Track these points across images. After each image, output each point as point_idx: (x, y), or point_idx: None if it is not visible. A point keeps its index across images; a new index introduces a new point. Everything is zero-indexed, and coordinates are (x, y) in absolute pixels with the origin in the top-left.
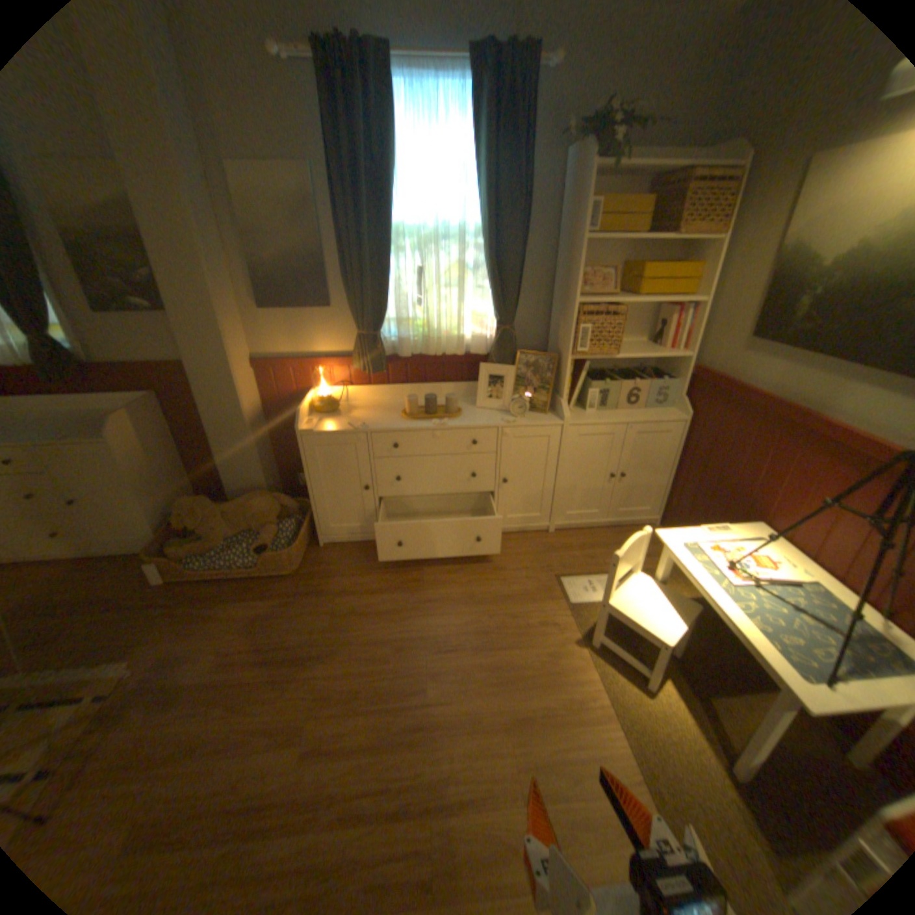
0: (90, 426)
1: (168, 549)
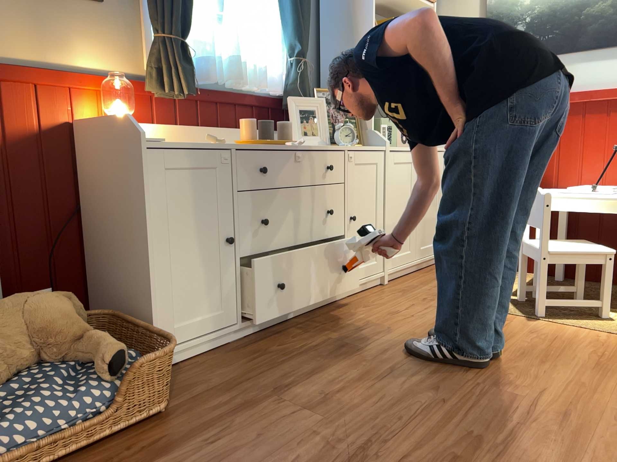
0: None
1: None
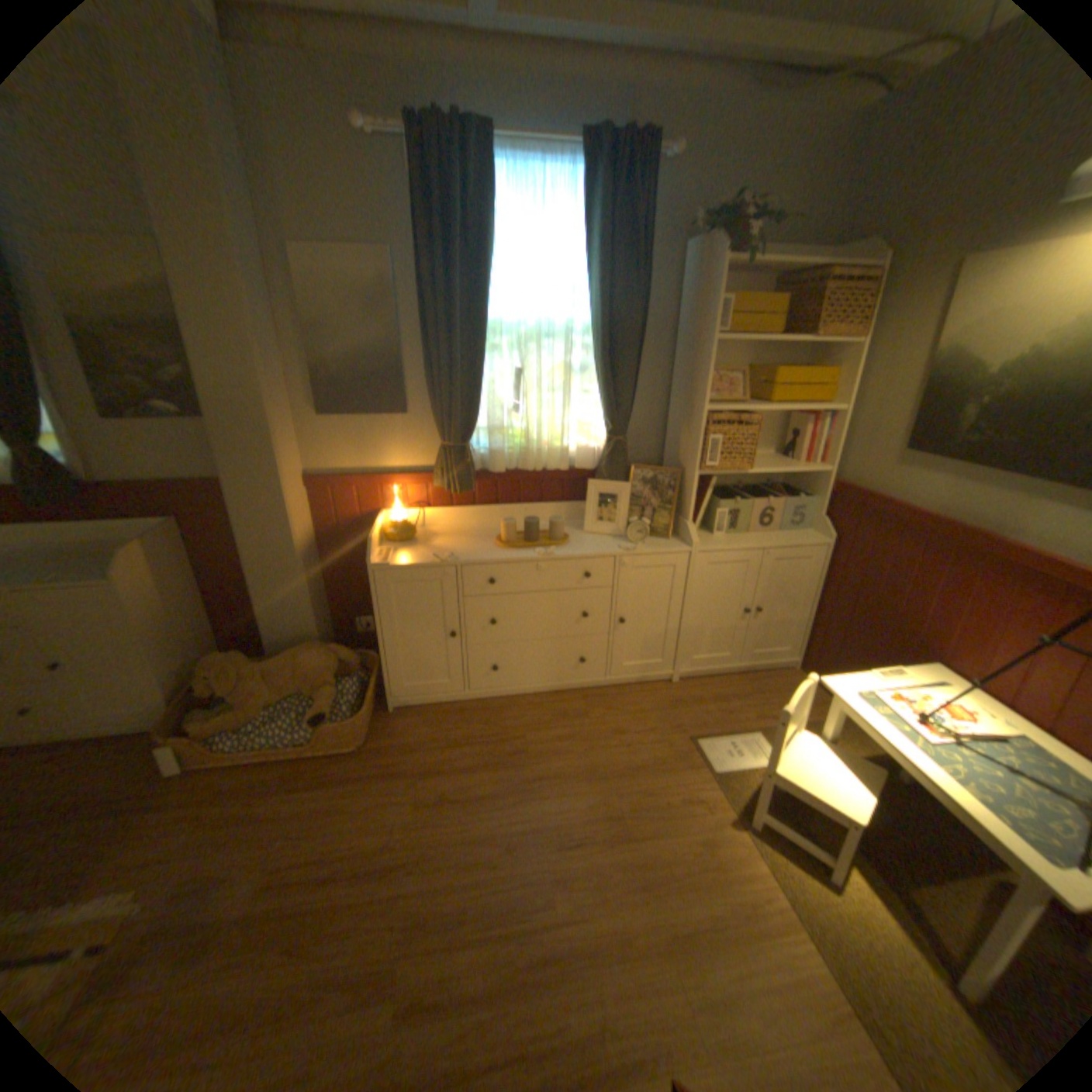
0: (90, 563)
1: (190, 725)
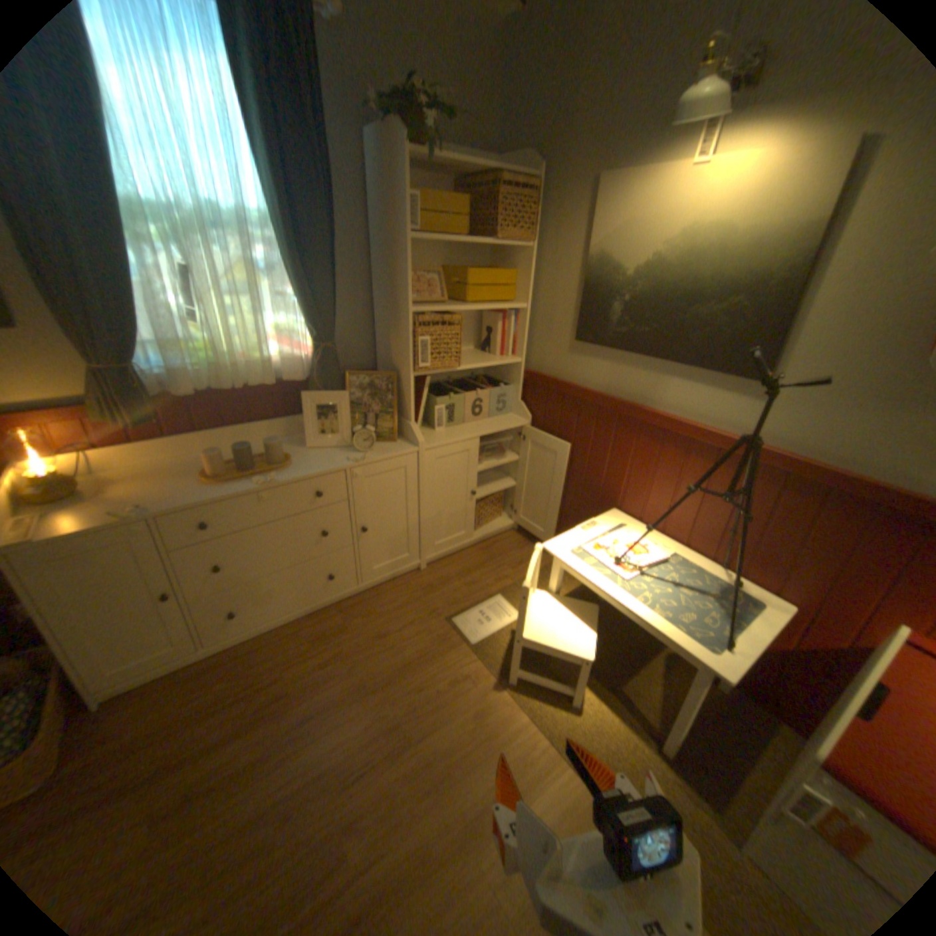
0: None
1: None
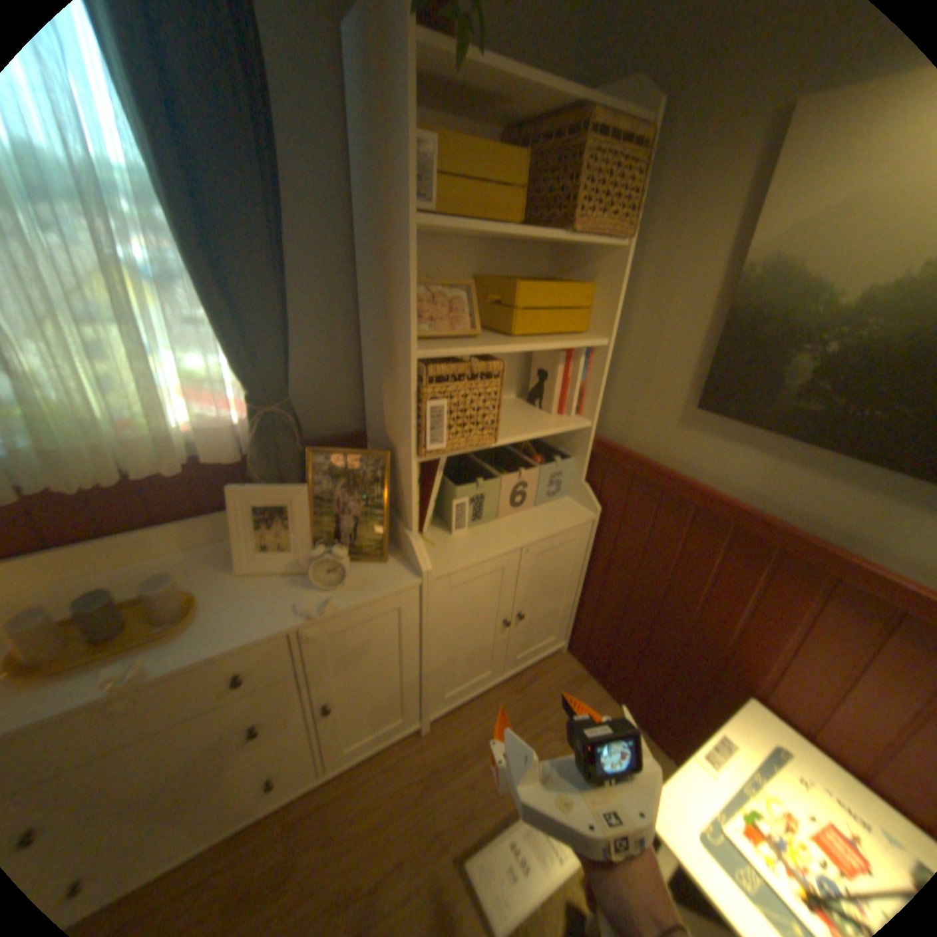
0: None
1: None
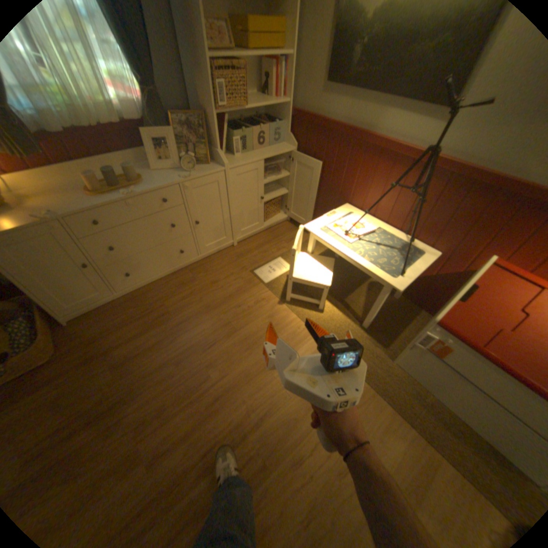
0: None
1: None
